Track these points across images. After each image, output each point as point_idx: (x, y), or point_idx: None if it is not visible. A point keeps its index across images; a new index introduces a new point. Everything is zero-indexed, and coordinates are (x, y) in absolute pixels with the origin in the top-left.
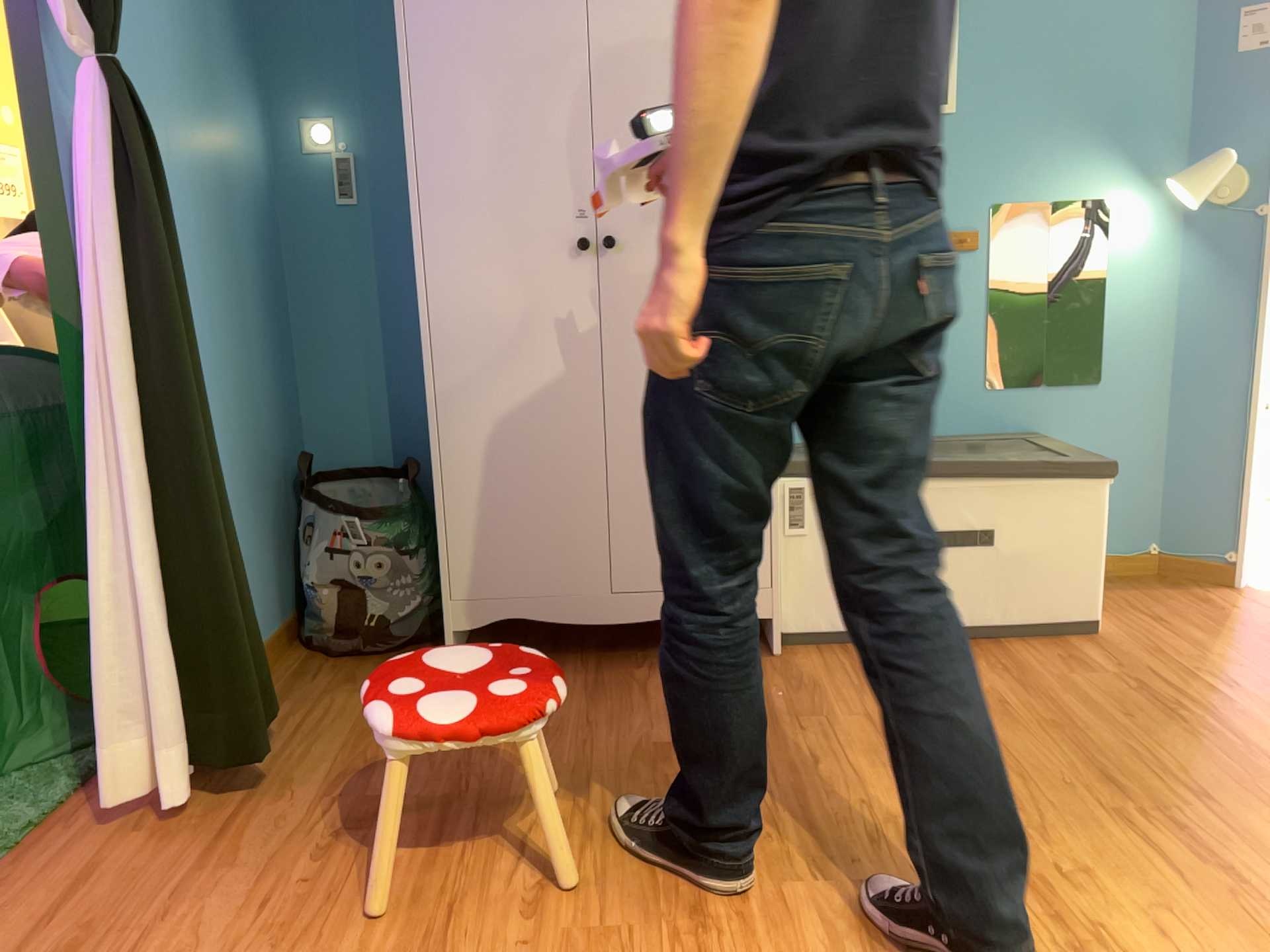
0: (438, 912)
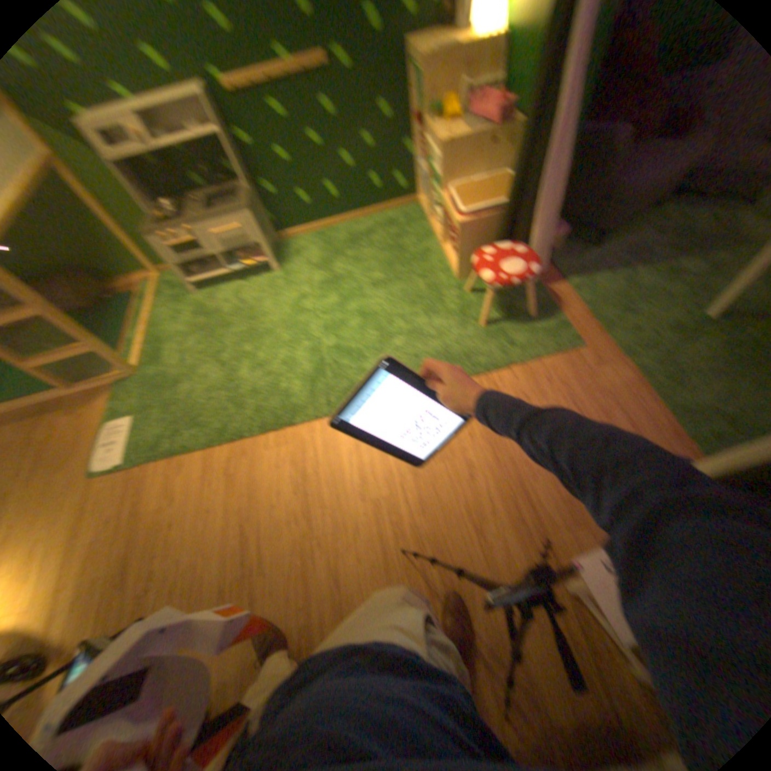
0: (490, 459)
